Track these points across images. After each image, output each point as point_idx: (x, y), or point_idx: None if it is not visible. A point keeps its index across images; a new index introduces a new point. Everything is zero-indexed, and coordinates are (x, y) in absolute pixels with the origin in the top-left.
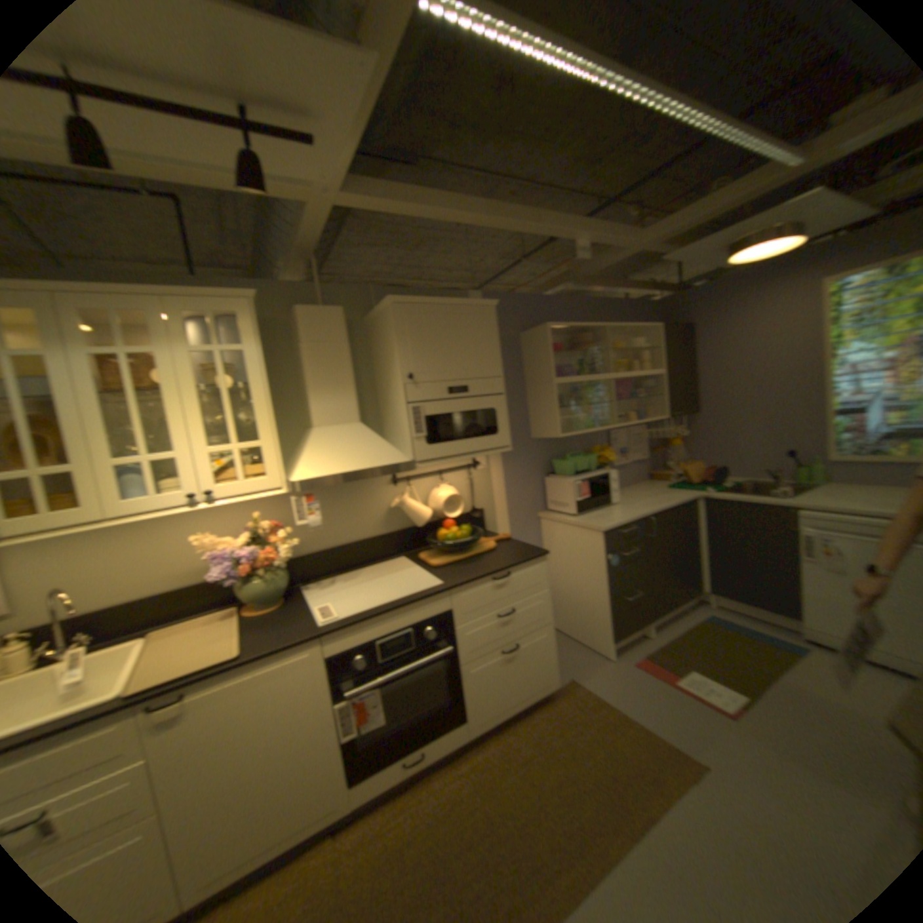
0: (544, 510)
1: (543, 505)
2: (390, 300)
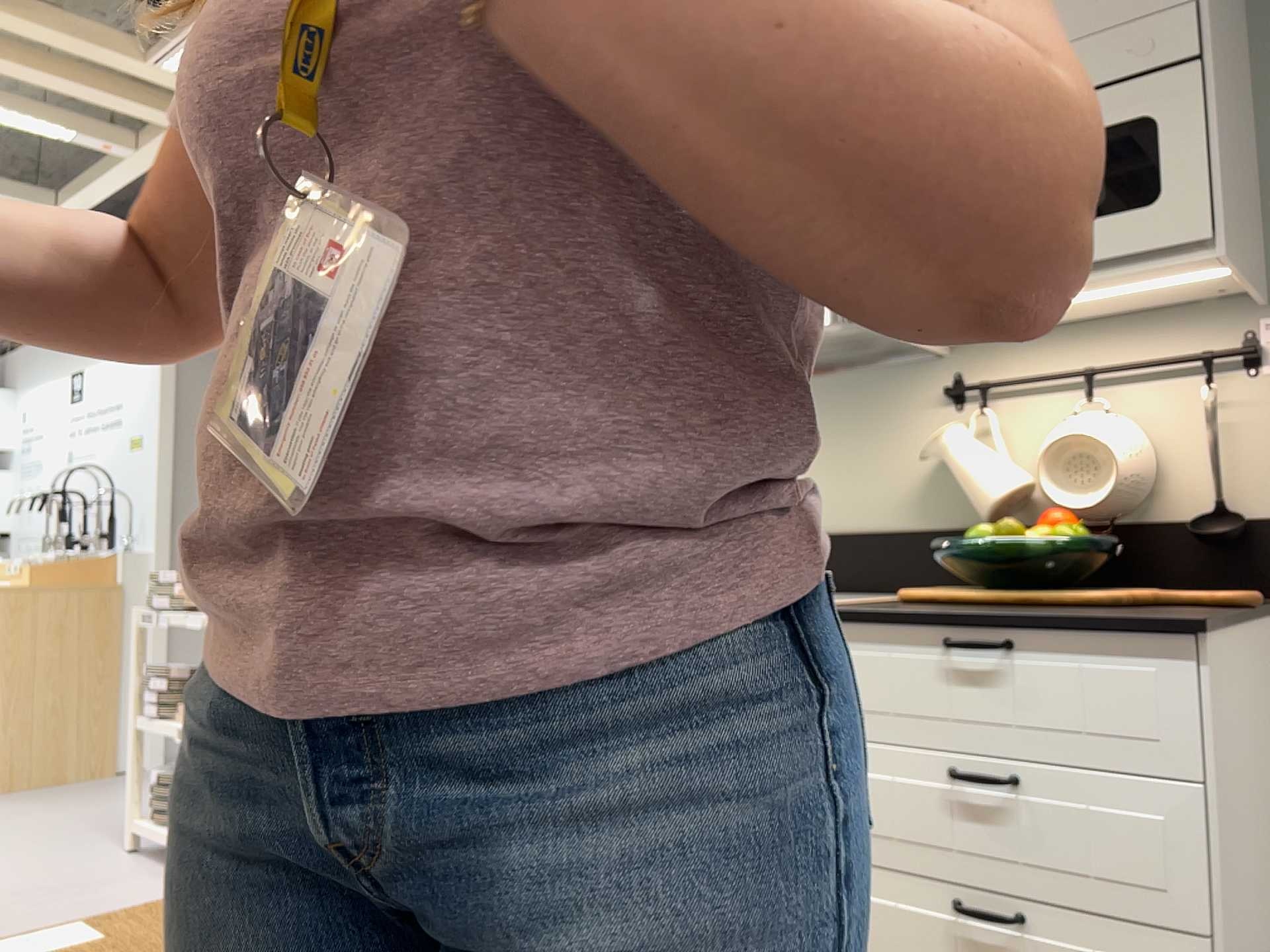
0: None
1: None
2: None
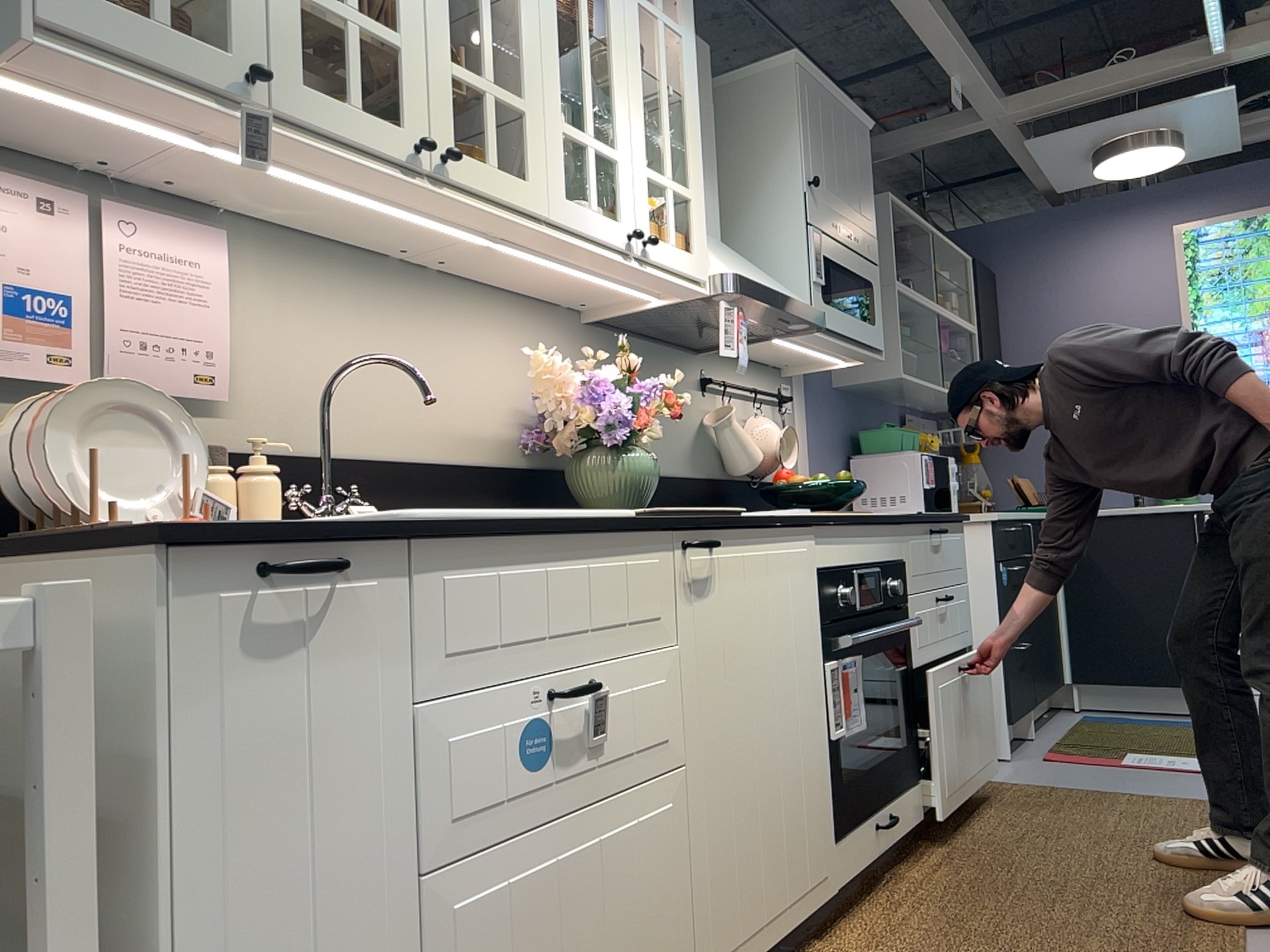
0: None
1: None
2: (791, 58)
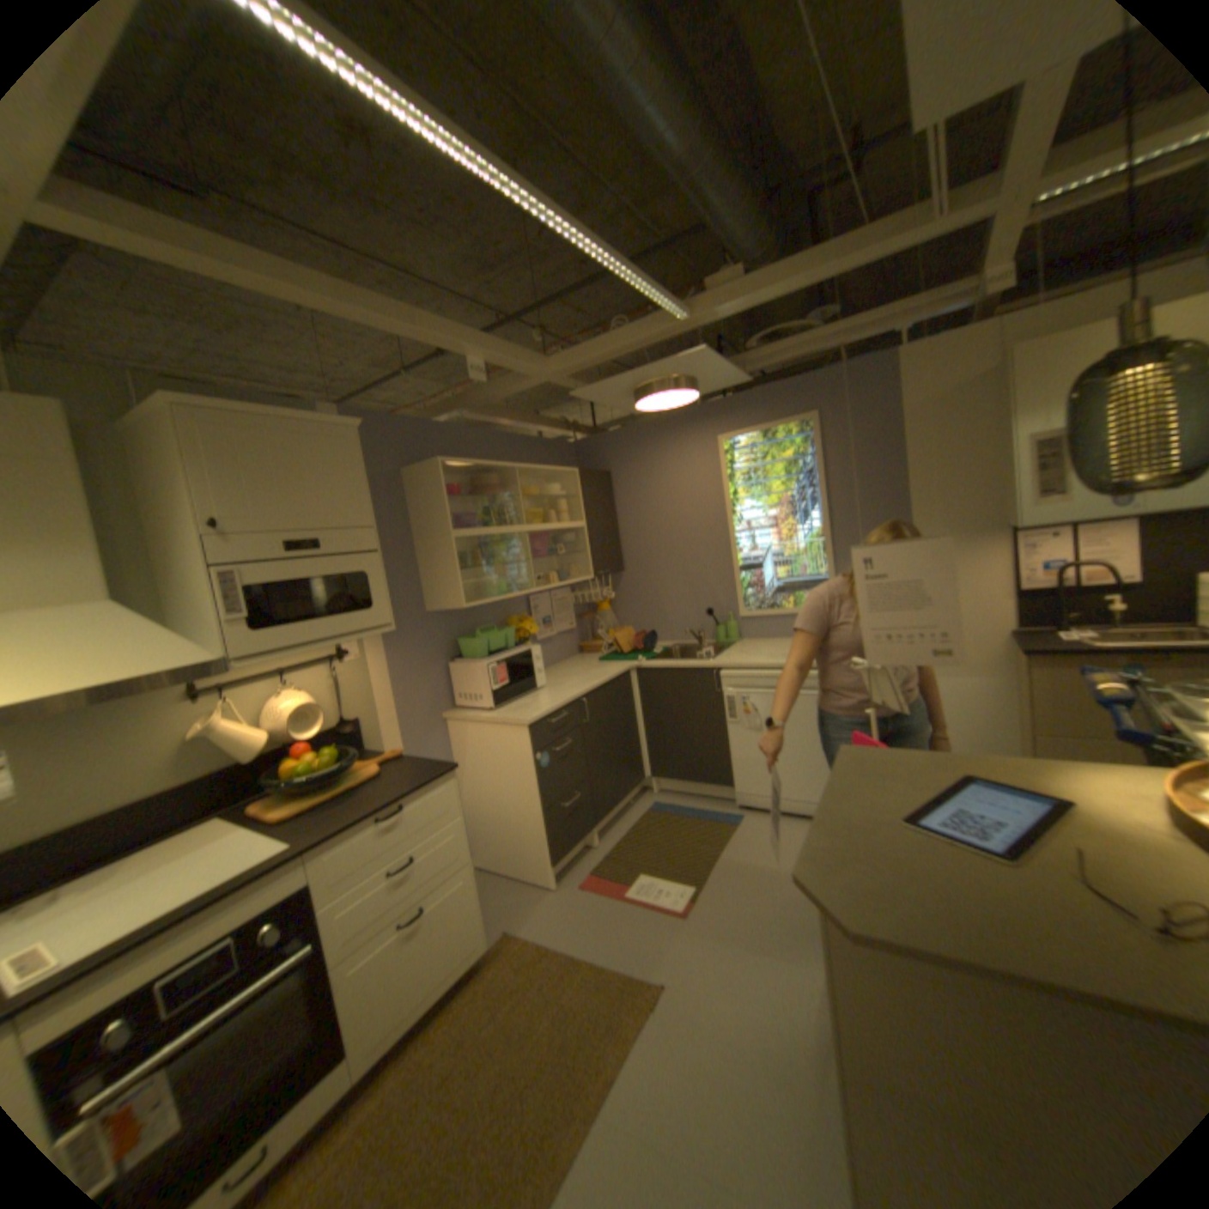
0: (449, 708)
1: (448, 701)
2: (161, 398)
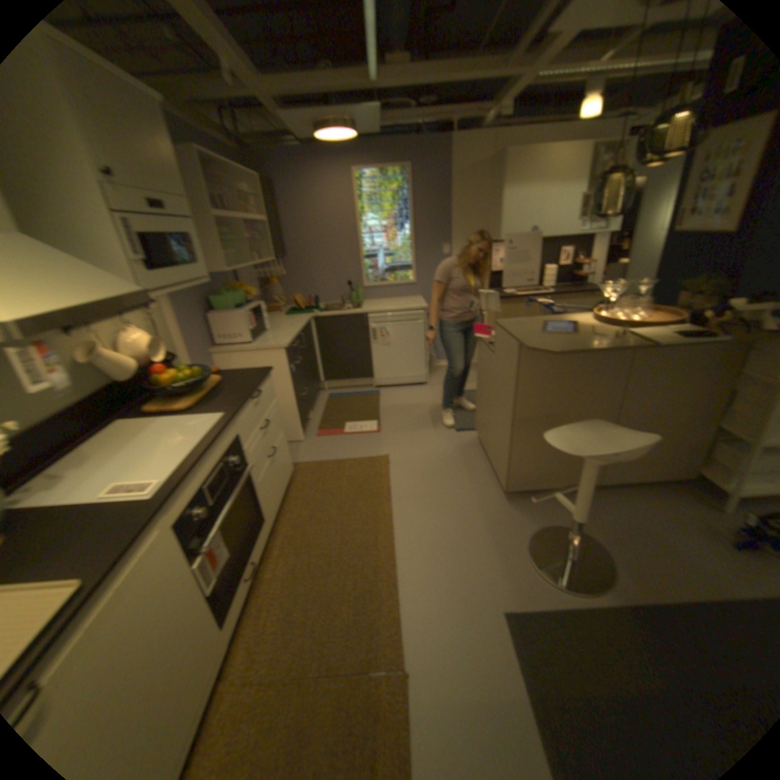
0: (213, 346)
1: (212, 342)
2: None
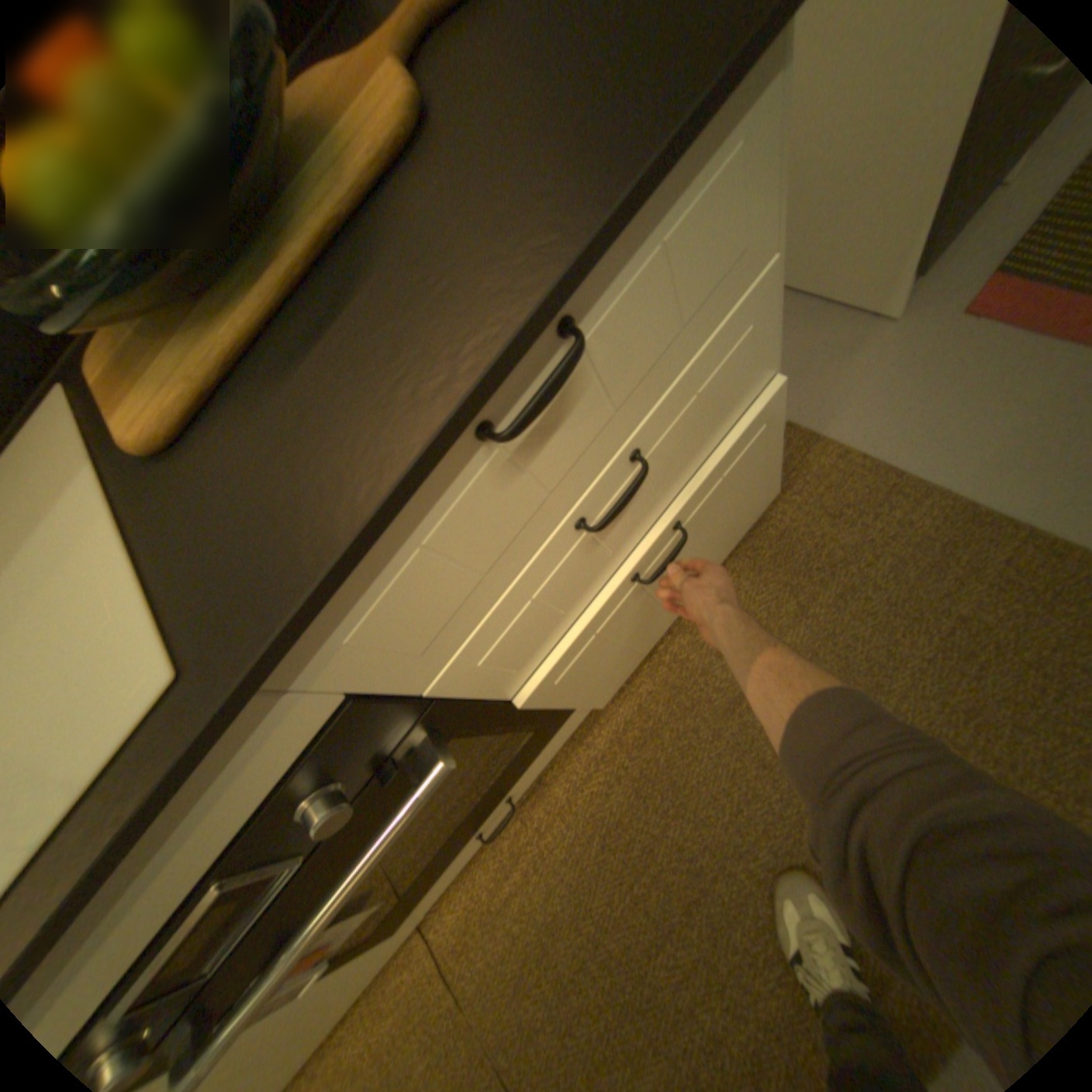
0: None
1: None
2: None
